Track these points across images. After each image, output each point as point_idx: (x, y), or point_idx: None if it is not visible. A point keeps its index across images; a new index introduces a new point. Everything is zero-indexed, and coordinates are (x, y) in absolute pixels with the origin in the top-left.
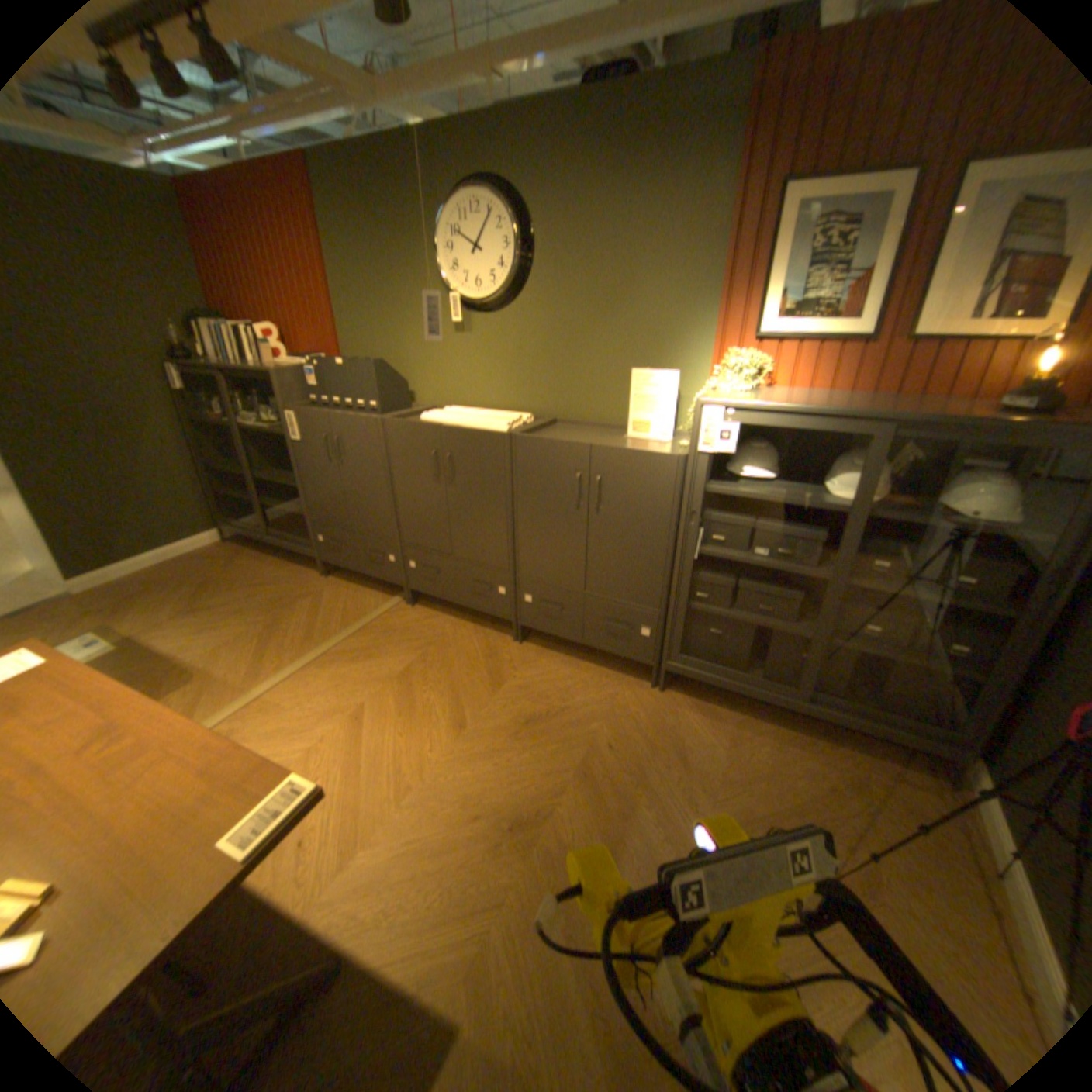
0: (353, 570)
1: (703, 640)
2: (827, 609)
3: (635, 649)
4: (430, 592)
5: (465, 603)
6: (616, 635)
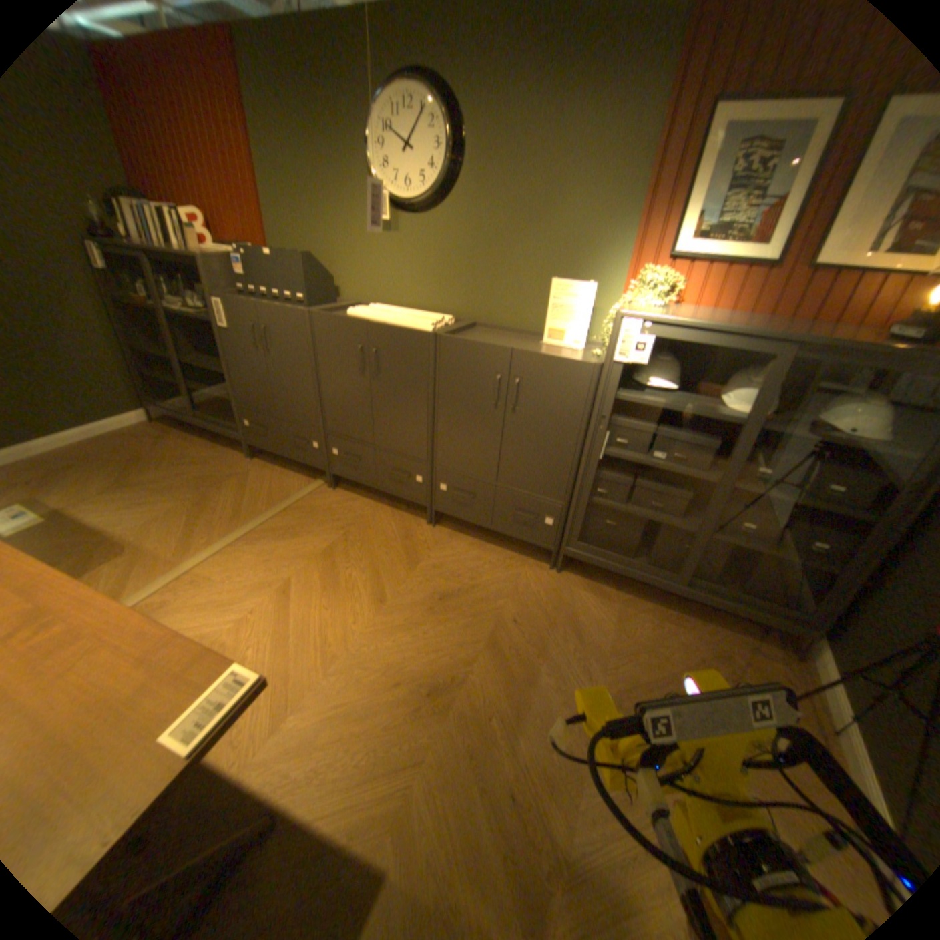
0: (278, 454)
1: (599, 530)
2: (713, 508)
3: (539, 536)
4: (352, 477)
5: (384, 488)
6: (522, 523)
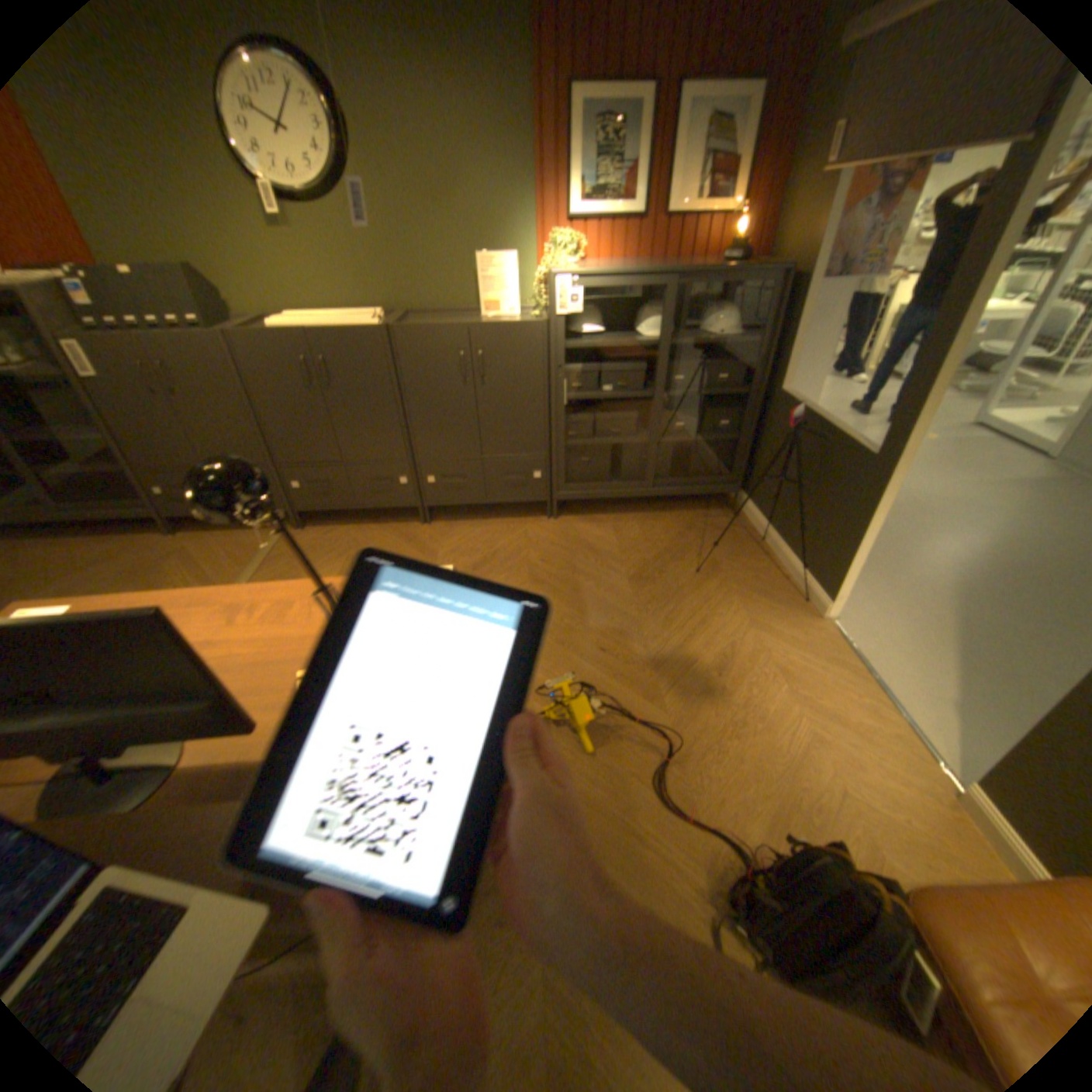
0: None
1: (578, 469)
2: (655, 417)
3: (532, 492)
4: (324, 506)
5: (366, 505)
6: (515, 485)
